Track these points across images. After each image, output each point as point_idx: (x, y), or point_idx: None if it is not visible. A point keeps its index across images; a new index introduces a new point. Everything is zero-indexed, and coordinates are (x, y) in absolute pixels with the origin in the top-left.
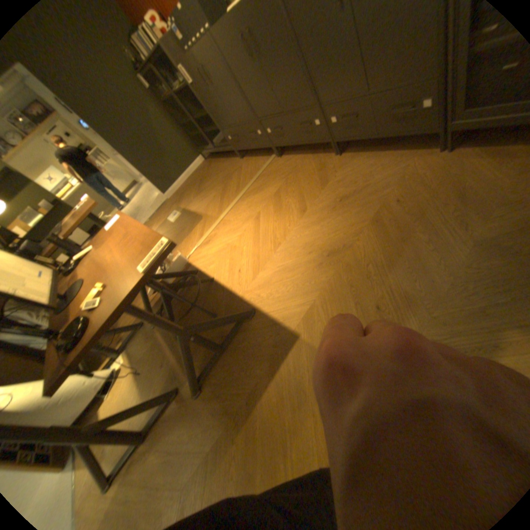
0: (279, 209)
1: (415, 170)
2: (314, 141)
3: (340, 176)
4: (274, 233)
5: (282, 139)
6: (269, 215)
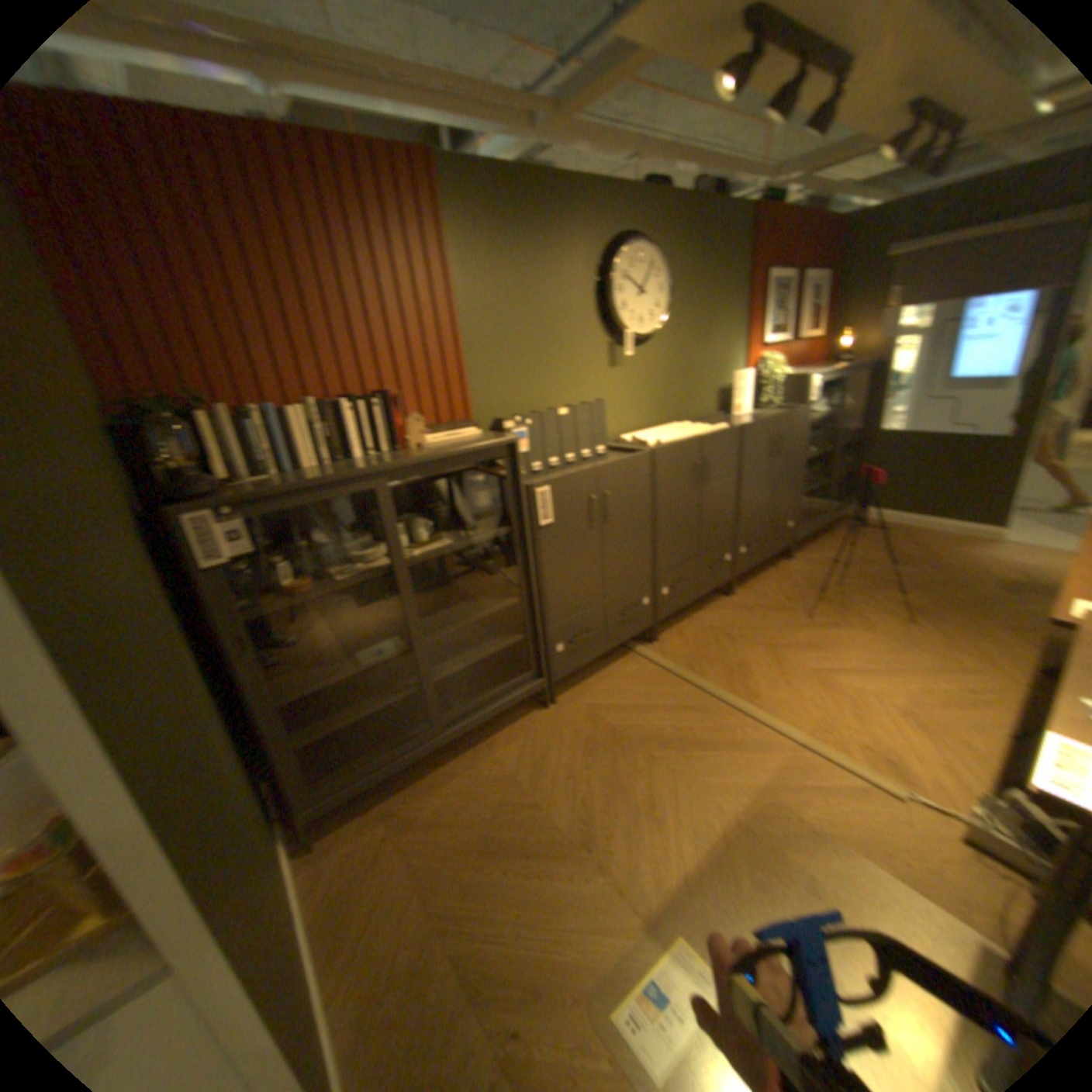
0: (816, 646)
1: (804, 571)
2: (716, 585)
3: (776, 600)
4: (874, 653)
5: (676, 601)
6: (826, 658)
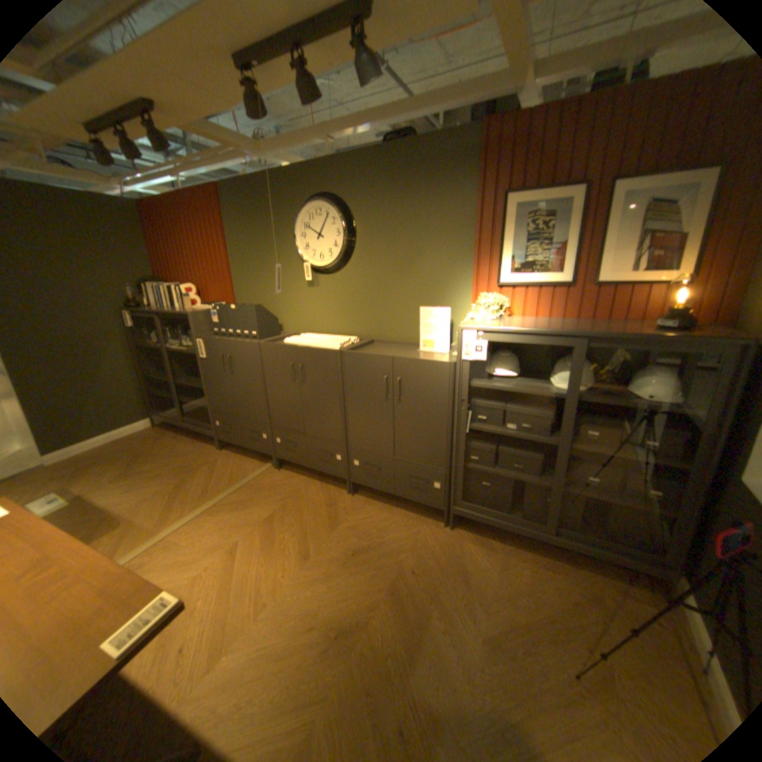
0: (269, 545)
1: (424, 539)
2: (328, 471)
3: (351, 521)
4: (256, 583)
5: (290, 454)
6: (251, 550)
